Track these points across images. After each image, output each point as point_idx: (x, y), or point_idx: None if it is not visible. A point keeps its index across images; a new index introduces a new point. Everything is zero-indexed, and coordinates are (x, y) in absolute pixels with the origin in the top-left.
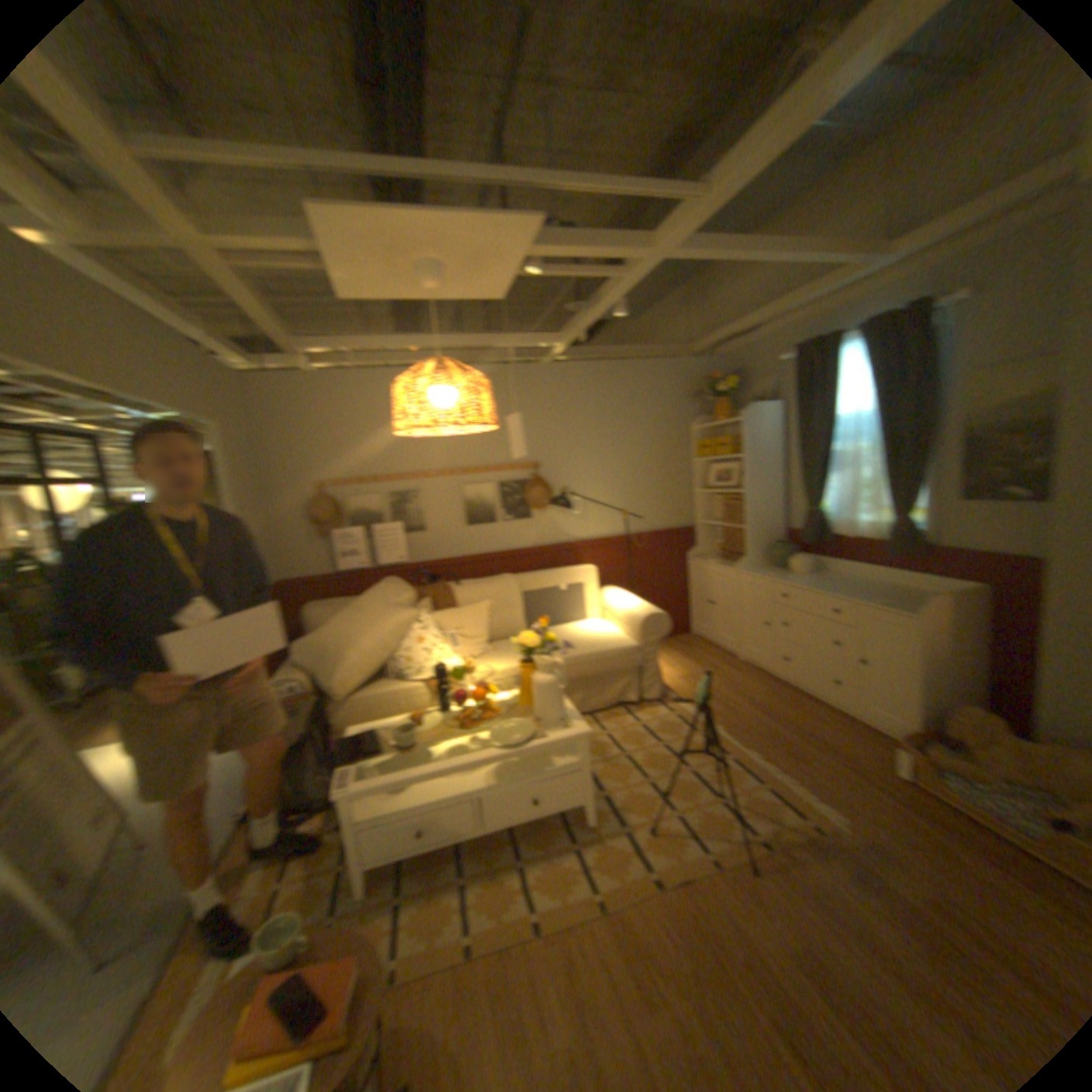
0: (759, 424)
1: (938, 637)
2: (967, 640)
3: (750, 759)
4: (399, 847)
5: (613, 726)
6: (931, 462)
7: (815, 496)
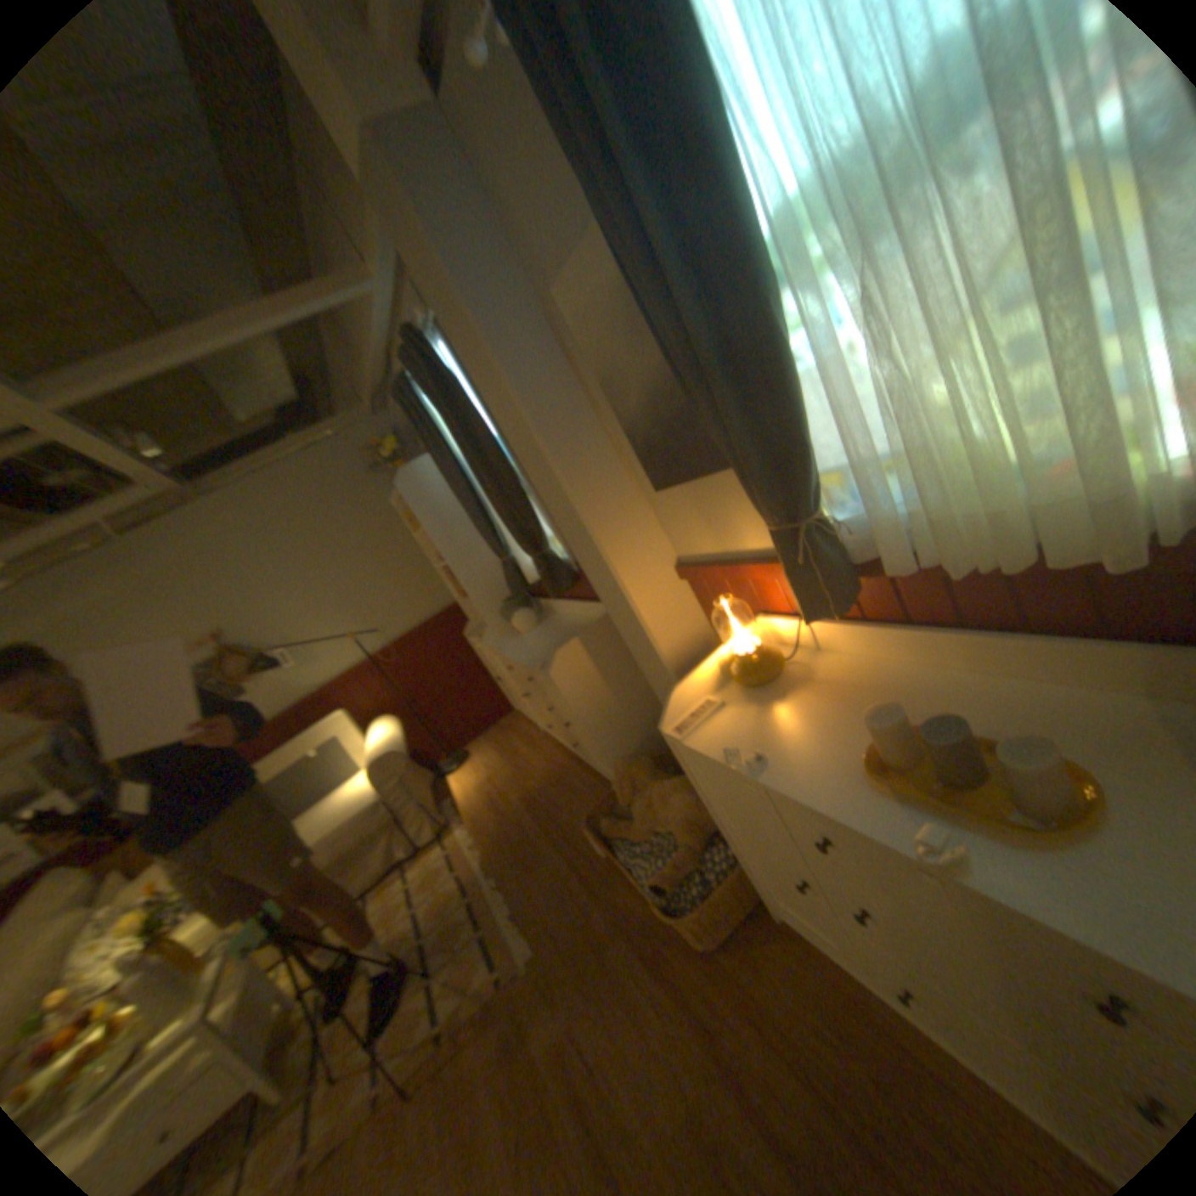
0: (422, 487)
1: (585, 688)
2: (625, 670)
3: (483, 894)
4: None
5: (378, 905)
6: (526, 492)
7: (495, 547)
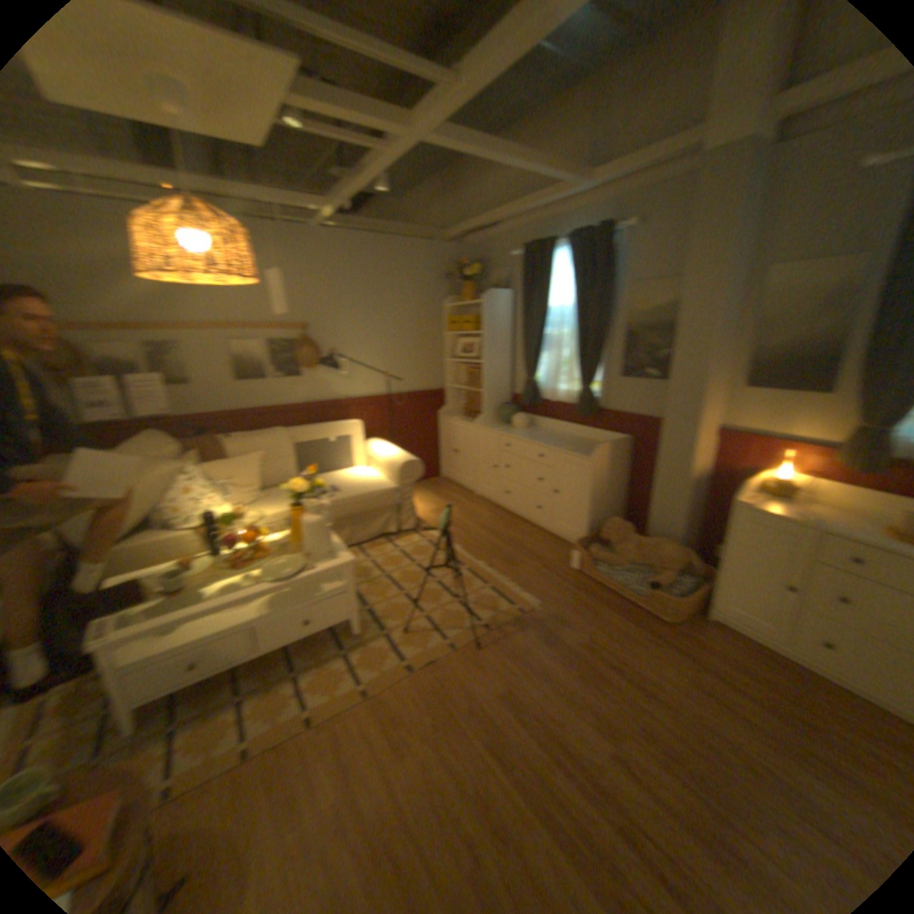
0: (493, 308)
1: (599, 472)
2: (615, 473)
3: (477, 567)
4: (165, 684)
5: (373, 553)
6: (604, 349)
7: (530, 369)
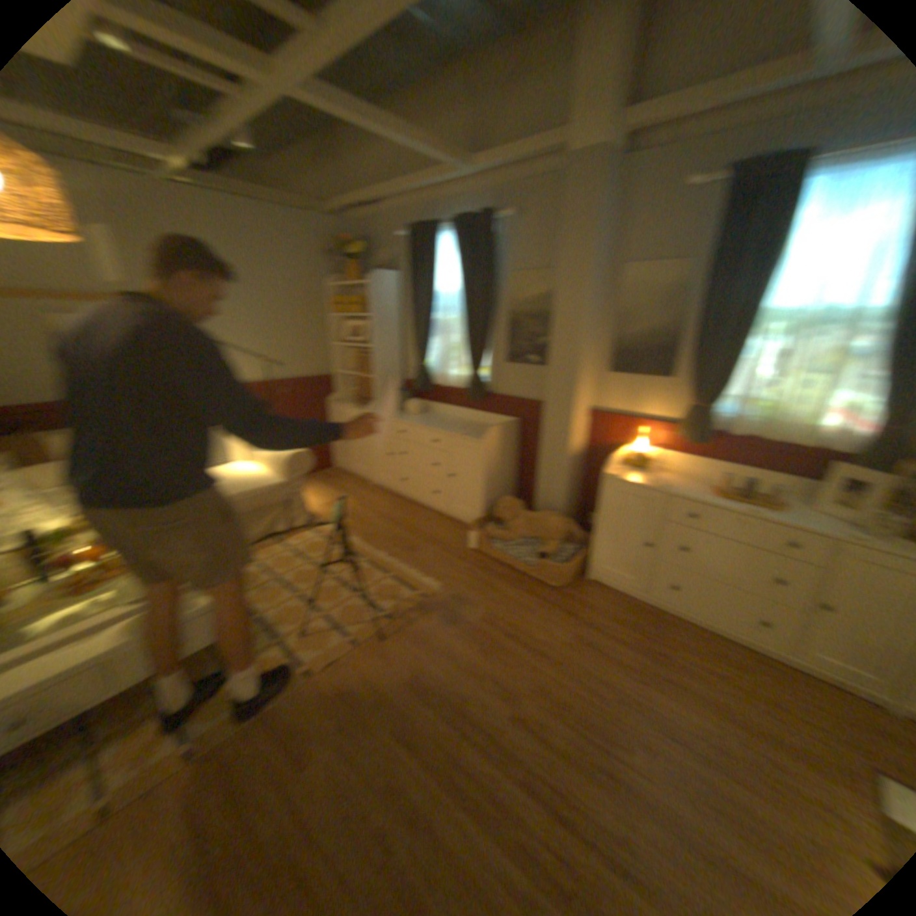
0: (378, 290)
1: (489, 455)
2: (504, 455)
3: (375, 558)
4: None
5: (259, 557)
6: (488, 335)
7: (419, 354)
